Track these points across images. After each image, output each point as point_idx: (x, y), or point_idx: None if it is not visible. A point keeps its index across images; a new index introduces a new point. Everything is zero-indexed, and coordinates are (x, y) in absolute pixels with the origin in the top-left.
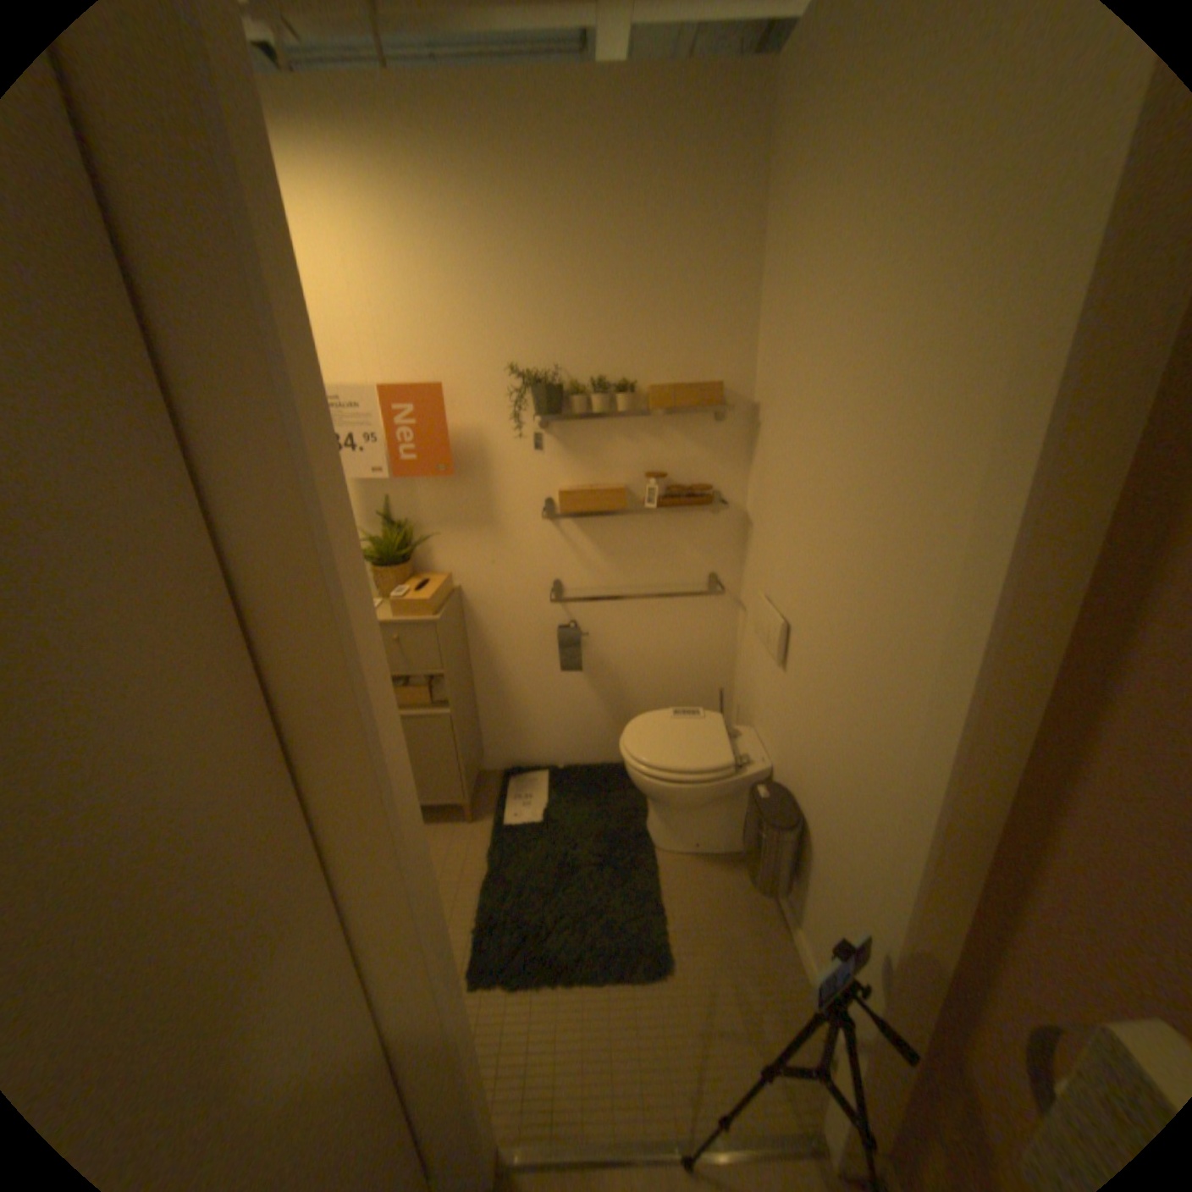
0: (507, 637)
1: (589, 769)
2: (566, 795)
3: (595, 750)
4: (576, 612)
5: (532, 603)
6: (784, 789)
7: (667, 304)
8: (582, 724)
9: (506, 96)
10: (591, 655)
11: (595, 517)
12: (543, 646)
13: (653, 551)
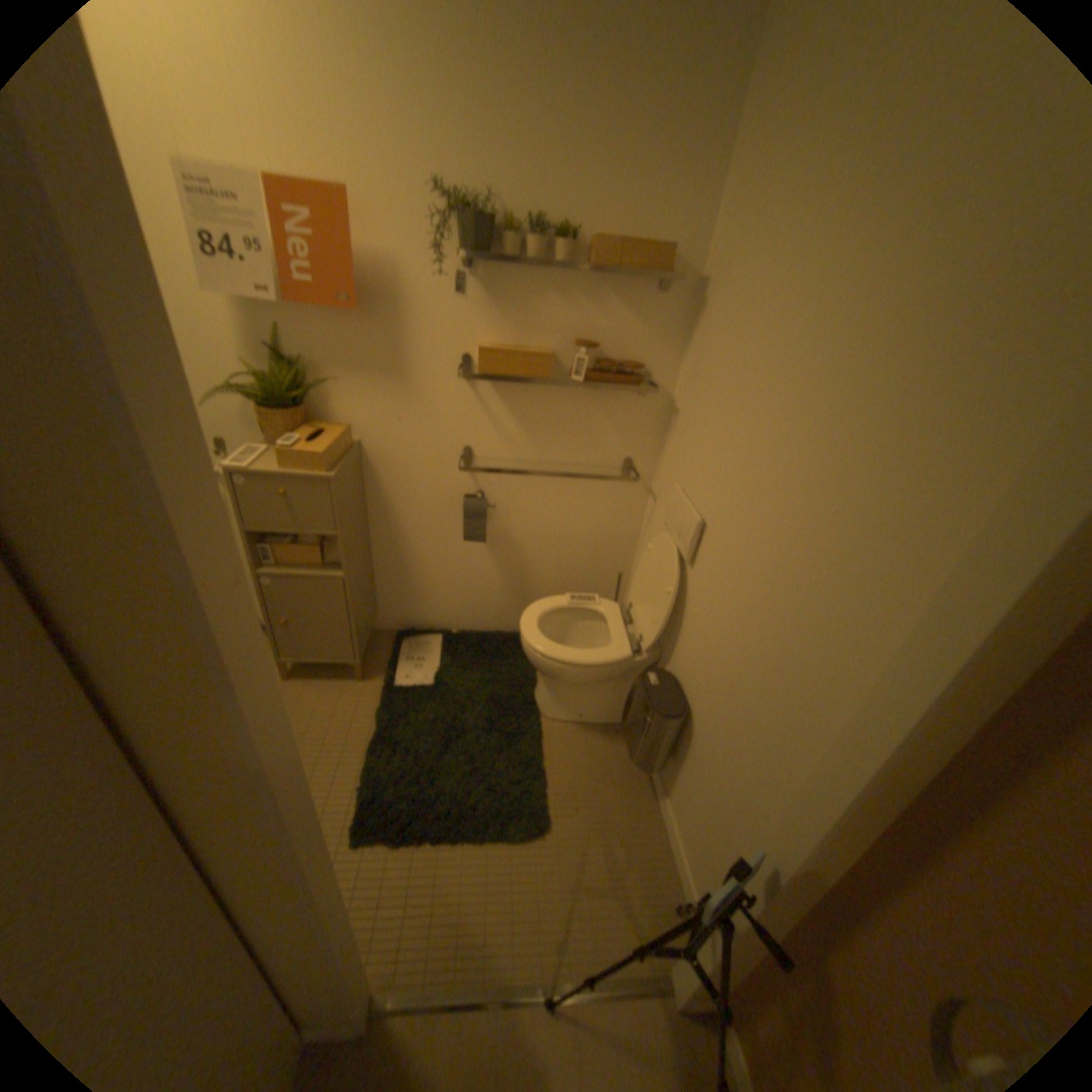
0: (409, 502)
1: (483, 636)
2: (459, 660)
3: (490, 619)
4: (484, 483)
5: (439, 468)
6: (674, 678)
7: (628, 132)
8: (480, 593)
9: None
10: (496, 528)
11: (515, 383)
12: (447, 515)
13: (573, 427)
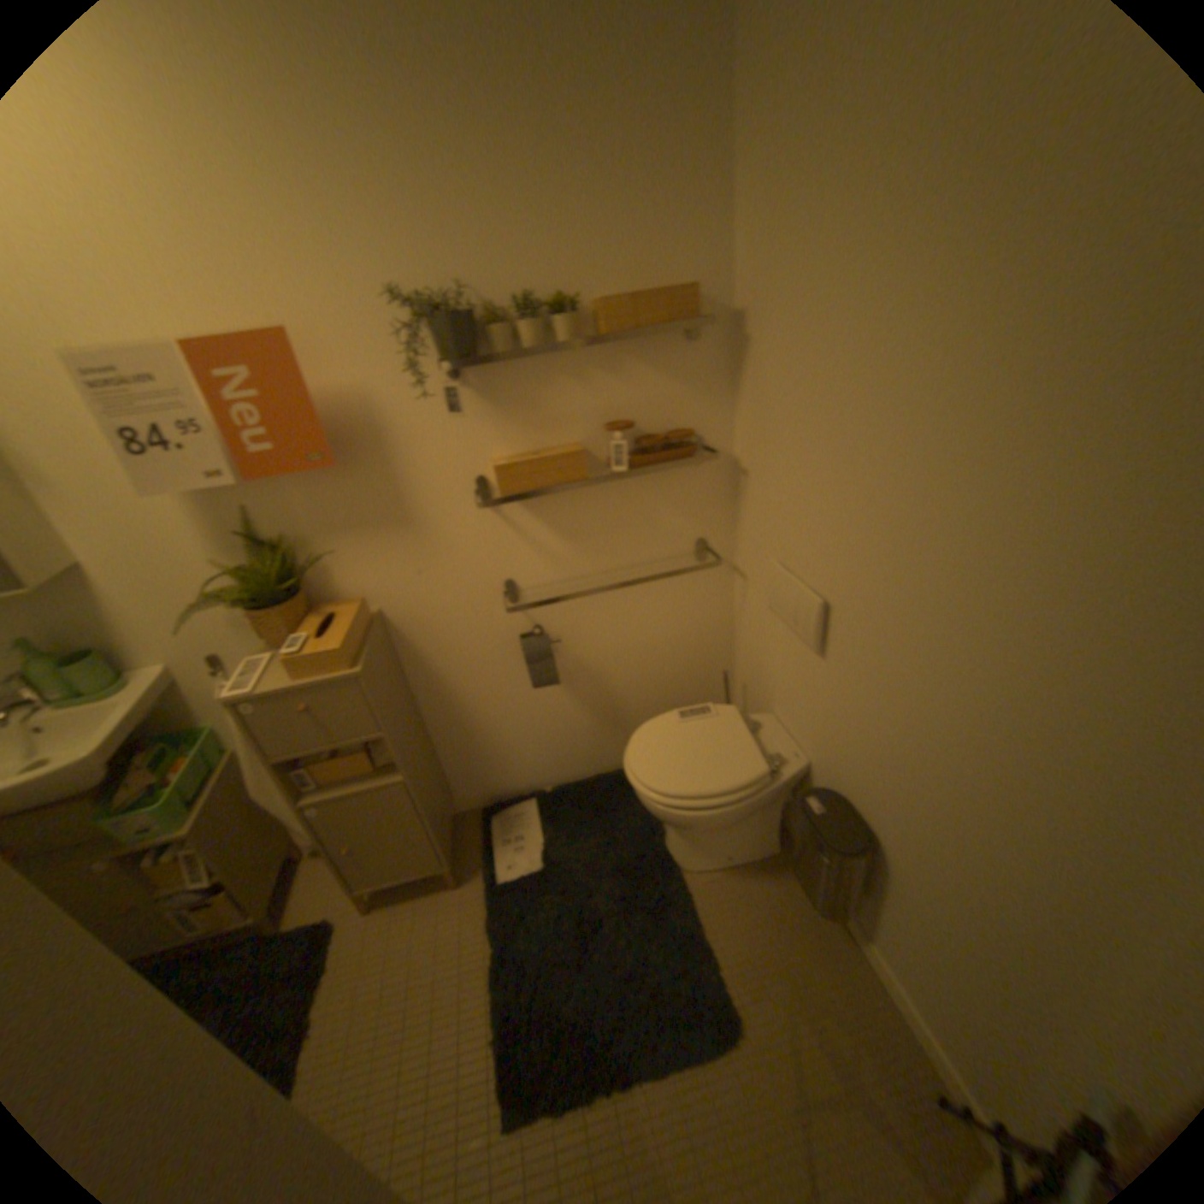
0: (456, 660)
1: (583, 786)
2: (564, 826)
3: (586, 762)
4: (539, 614)
5: (482, 613)
6: (839, 796)
7: (607, 169)
8: (566, 738)
9: None
10: (566, 660)
11: (546, 491)
12: (504, 662)
13: (627, 522)
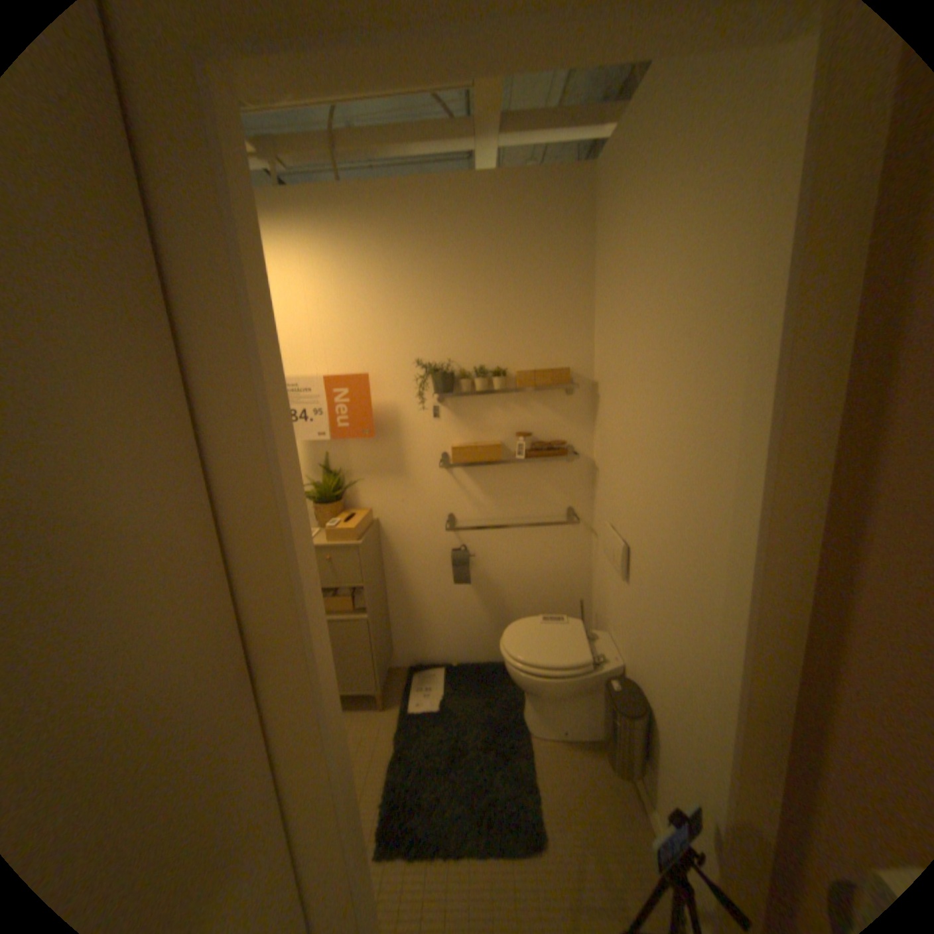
0: (412, 558)
1: (477, 667)
2: (458, 688)
3: (482, 651)
4: (465, 538)
5: (432, 531)
6: (634, 684)
7: (528, 316)
8: (471, 628)
9: (416, 192)
10: (477, 572)
11: (479, 466)
12: (440, 565)
13: (524, 490)
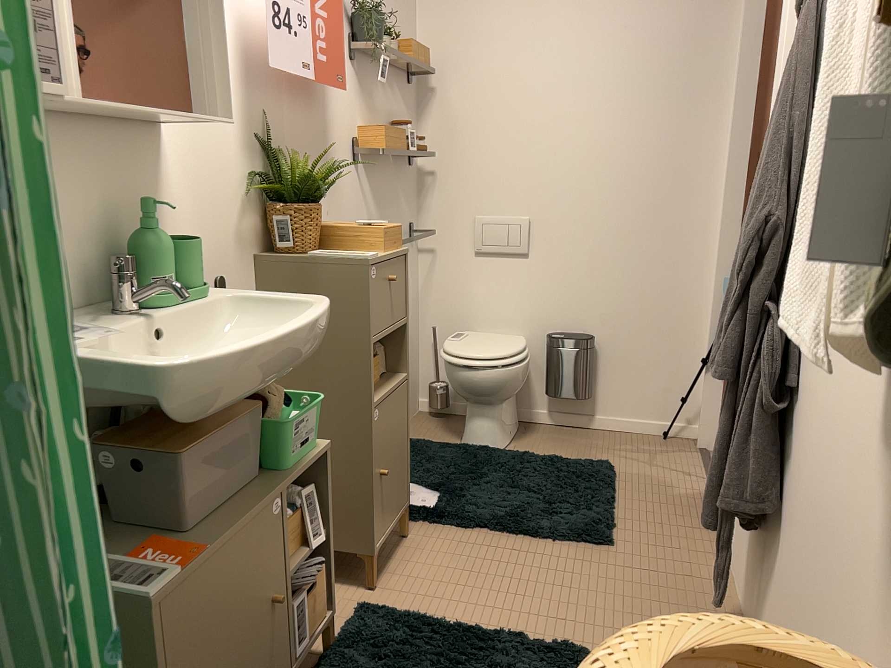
0: None
1: None
2: (416, 471)
3: None
4: None
5: None
6: (558, 334)
7: None
8: None
9: None
10: None
11: (374, 169)
12: None
13: (394, 205)
